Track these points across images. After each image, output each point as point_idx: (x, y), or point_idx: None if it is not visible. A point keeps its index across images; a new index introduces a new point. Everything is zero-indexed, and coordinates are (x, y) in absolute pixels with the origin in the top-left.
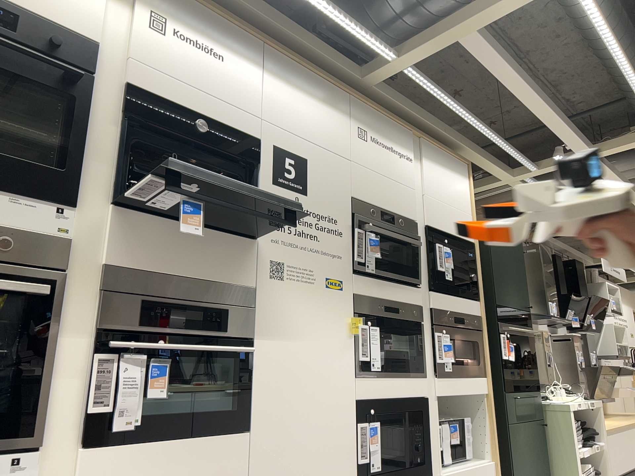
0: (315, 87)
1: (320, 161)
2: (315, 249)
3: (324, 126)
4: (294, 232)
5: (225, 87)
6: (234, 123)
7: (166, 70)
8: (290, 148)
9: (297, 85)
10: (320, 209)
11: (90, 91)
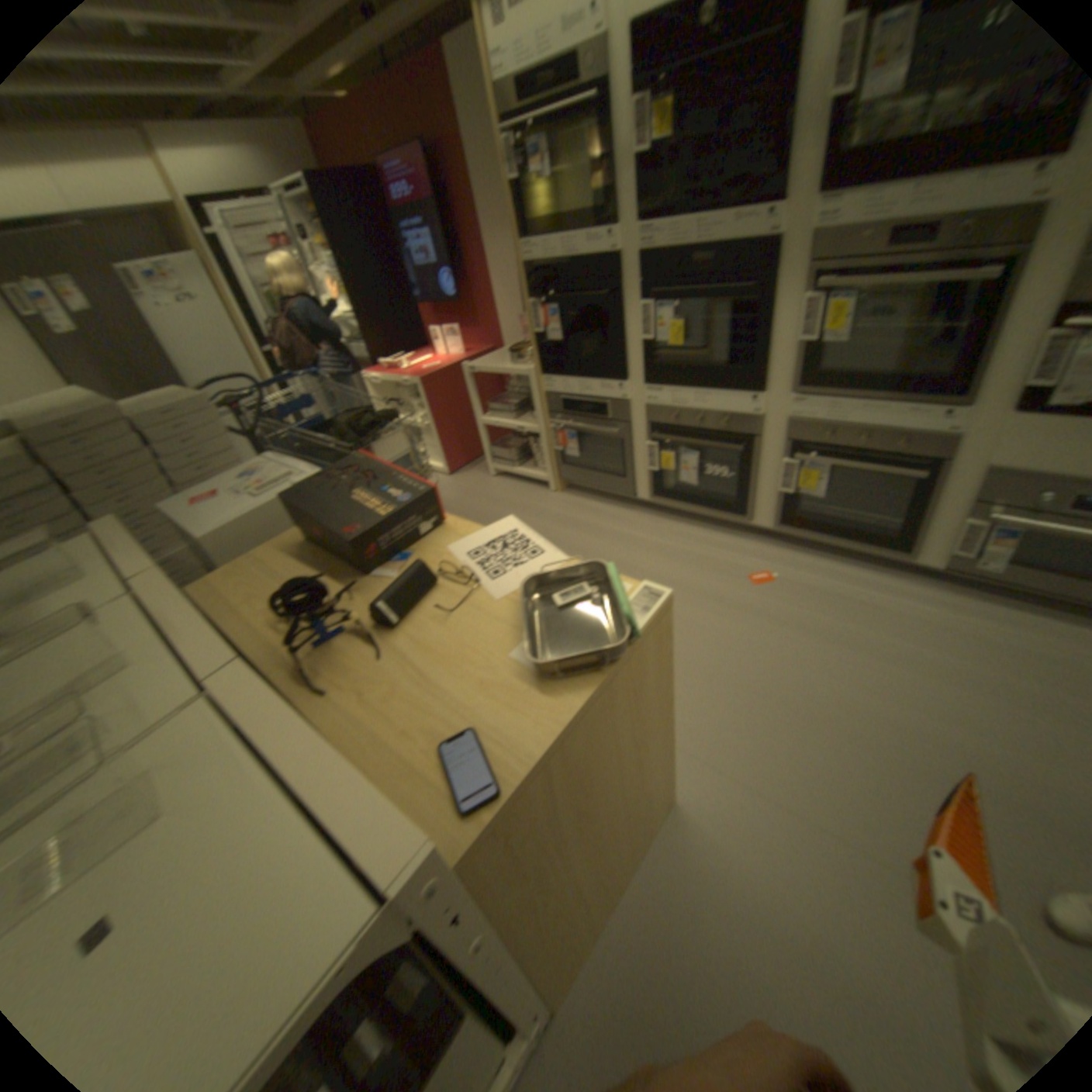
0: None
1: None
2: None
3: None
4: None
5: None
6: None
7: None
8: None
9: None
10: None
11: None
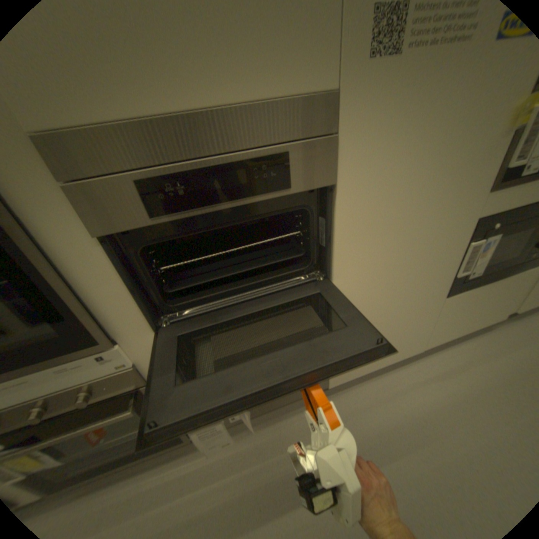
0: None
1: None
2: None
3: None
4: None
5: None
6: None
7: None
8: None
9: None
10: None
11: None
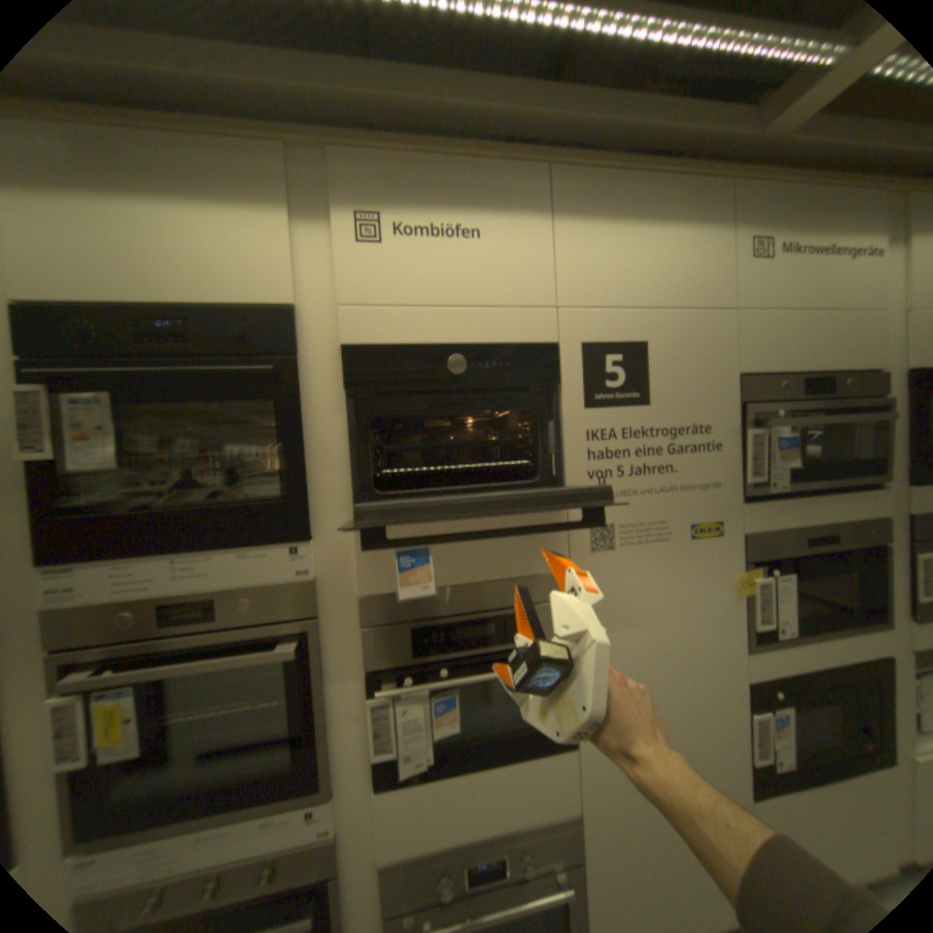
0: (656, 200)
1: (671, 336)
2: (668, 486)
3: (677, 269)
4: (629, 472)
5: (487, 282)
6: (509, 337)
7: (390, 300)
8: (613, 337)
9: (619, 215)
10: (674, 420)
11: (297, 380)
